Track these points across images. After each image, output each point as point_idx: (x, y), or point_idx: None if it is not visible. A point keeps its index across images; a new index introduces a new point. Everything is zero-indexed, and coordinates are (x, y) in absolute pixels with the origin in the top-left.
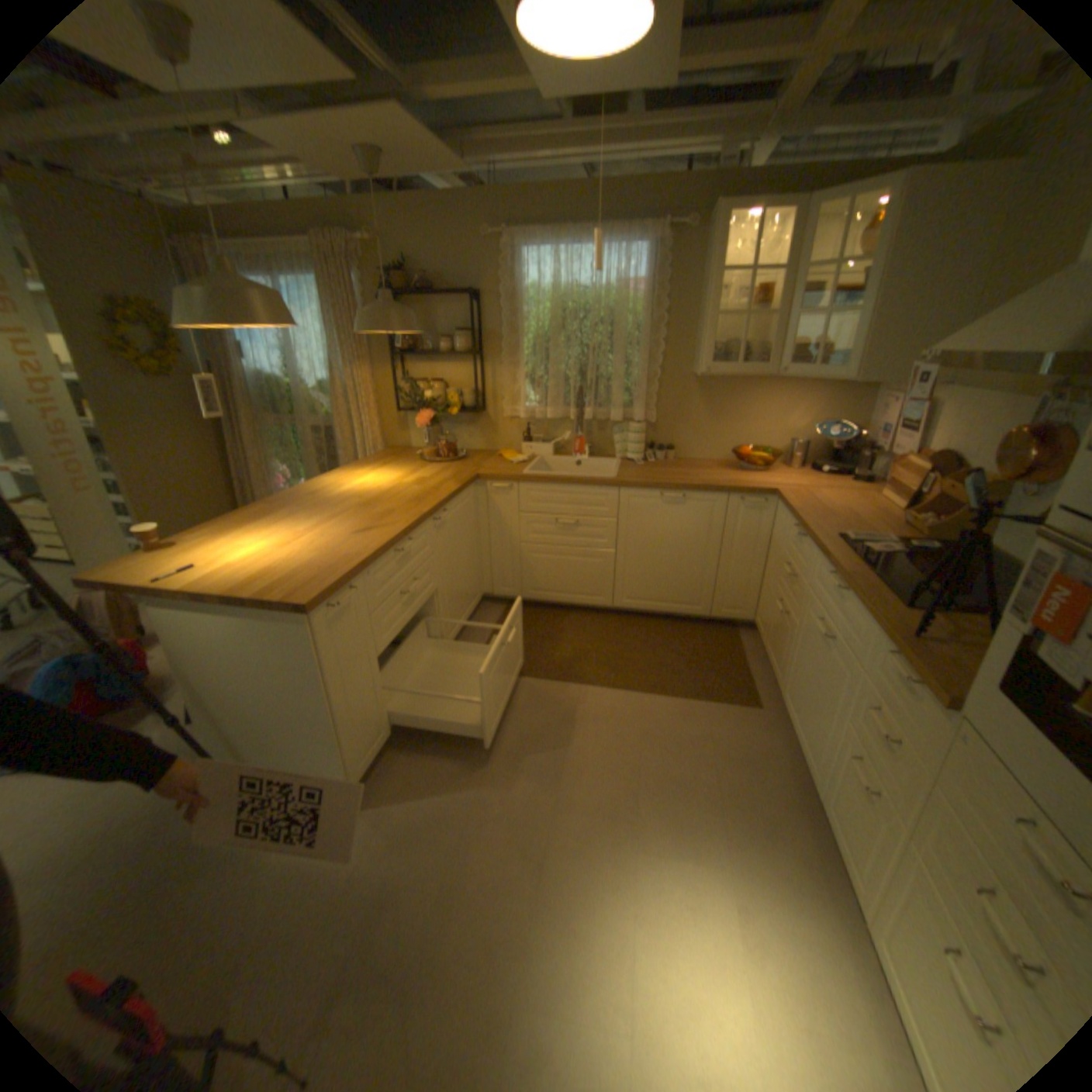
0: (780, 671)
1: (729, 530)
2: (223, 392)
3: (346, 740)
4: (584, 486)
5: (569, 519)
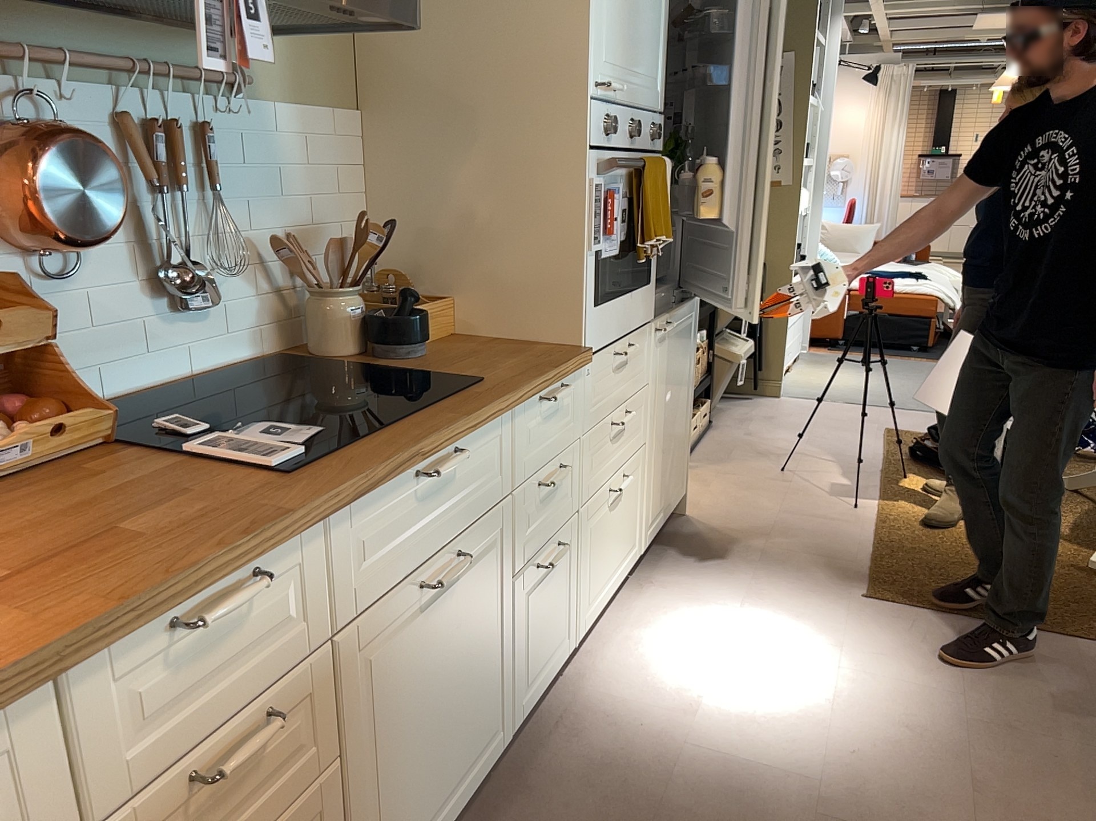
0: None
1: None
2: None
3: None
4: None
5: None
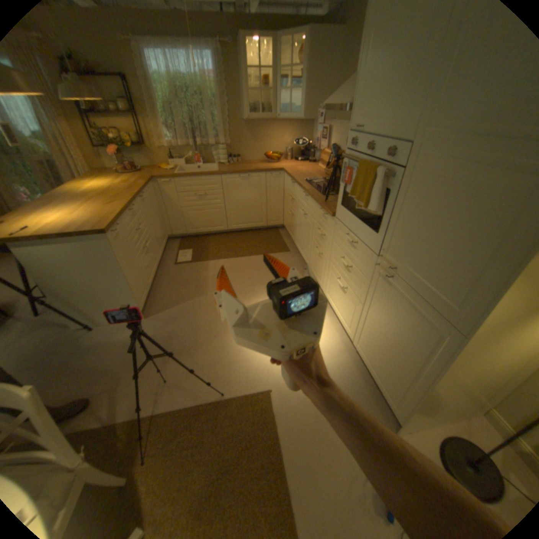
0: (293, 237)
1: (268, 188)
2: None
3: (134, 290)
4: (205, 176)
5: (202, 192)
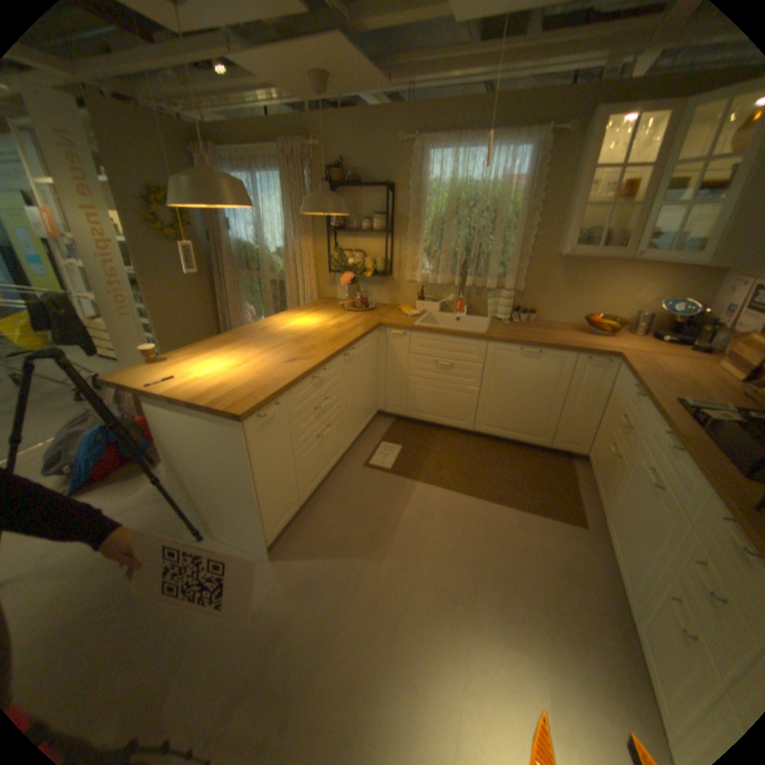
0: (607, 502)
1: (576, 382)
2: (216, 253)
3: (266, 511)
4: (460, 337)
5: (447, 361)
